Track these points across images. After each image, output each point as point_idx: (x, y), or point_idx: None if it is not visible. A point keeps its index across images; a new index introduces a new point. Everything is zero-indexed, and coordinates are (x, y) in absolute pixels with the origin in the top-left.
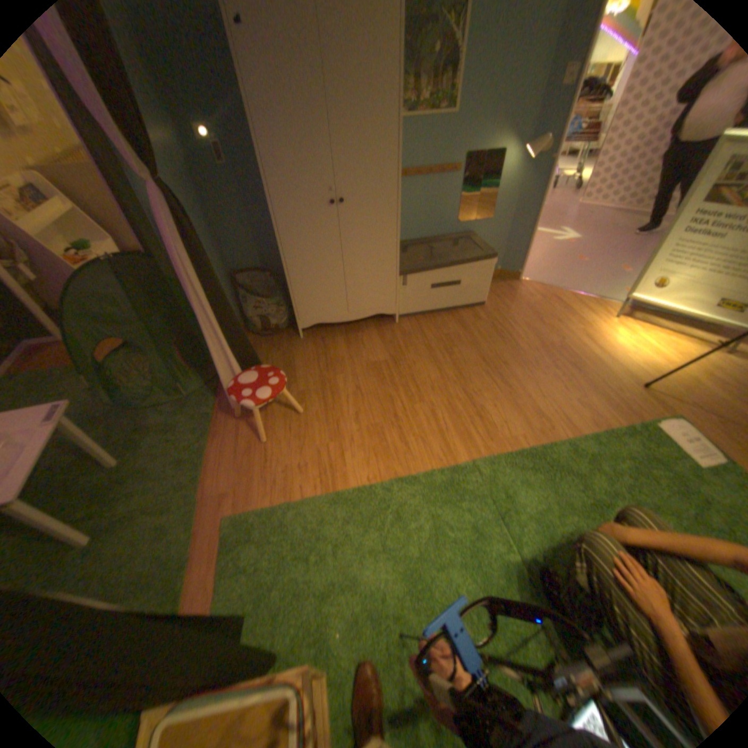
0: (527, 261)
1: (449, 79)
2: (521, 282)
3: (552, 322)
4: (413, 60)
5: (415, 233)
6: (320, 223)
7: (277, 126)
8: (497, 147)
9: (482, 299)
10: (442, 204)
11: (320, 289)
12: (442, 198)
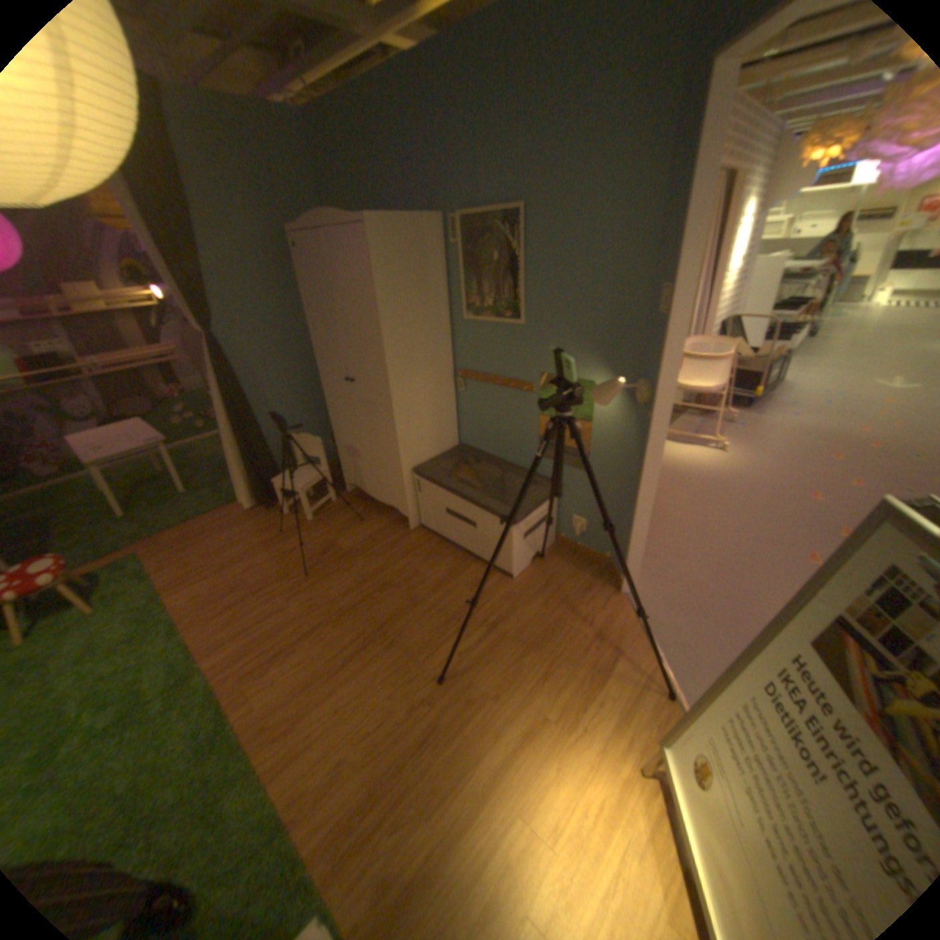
0: (637, 571)
1: (511, 289)
2: (619, 598)
3: (534, 672)
4: (473, 268)
5: (491, 448)
6: (344, 396)
7: (315, 313)
8: (581, 378)
9: (506, 571)
10: (517, 427)
11: (352, 455)
12: (517, 419)
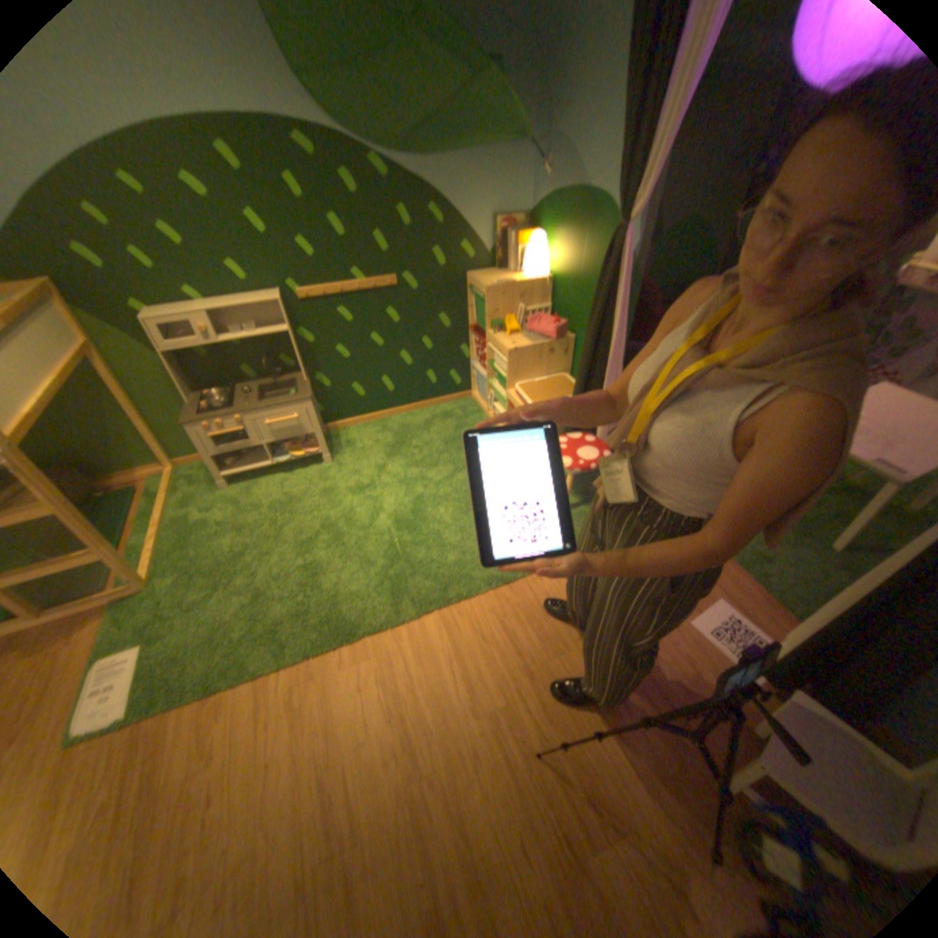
0: None
1: None
2: None
3: None
4: None
5: None
6: None
7: None
8: None
9: None
10: None
11: None
12: None
